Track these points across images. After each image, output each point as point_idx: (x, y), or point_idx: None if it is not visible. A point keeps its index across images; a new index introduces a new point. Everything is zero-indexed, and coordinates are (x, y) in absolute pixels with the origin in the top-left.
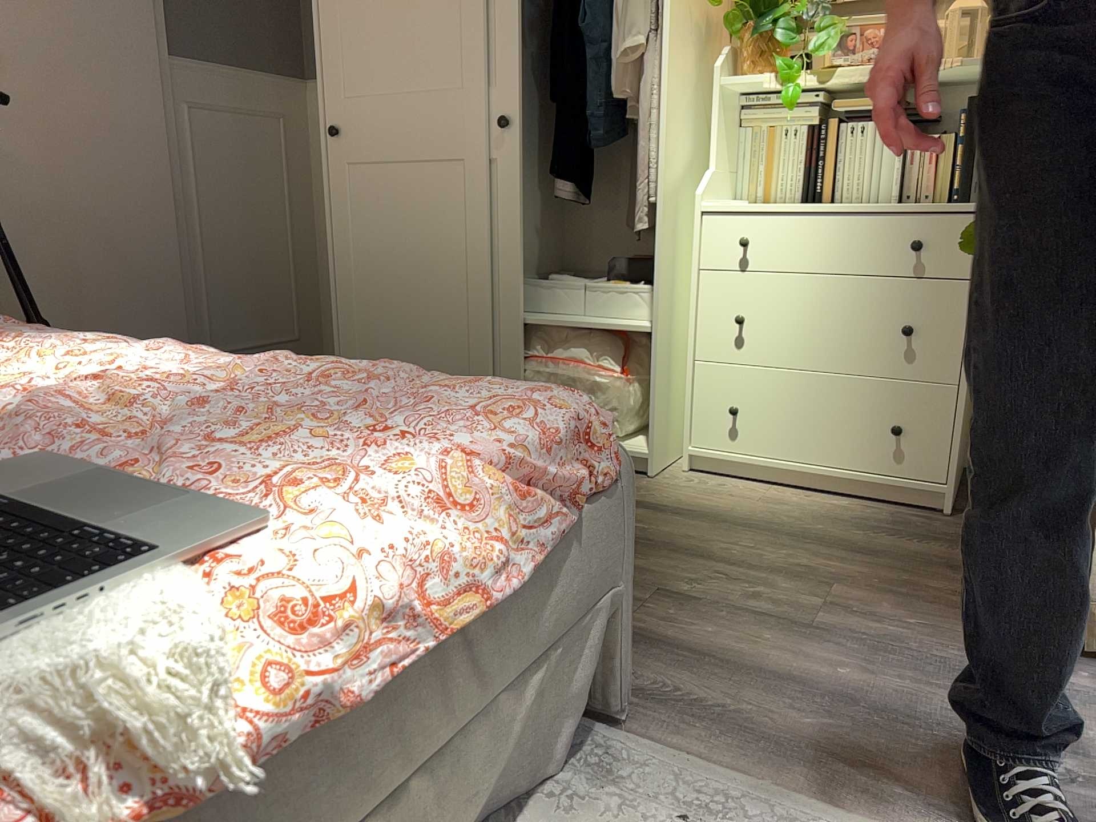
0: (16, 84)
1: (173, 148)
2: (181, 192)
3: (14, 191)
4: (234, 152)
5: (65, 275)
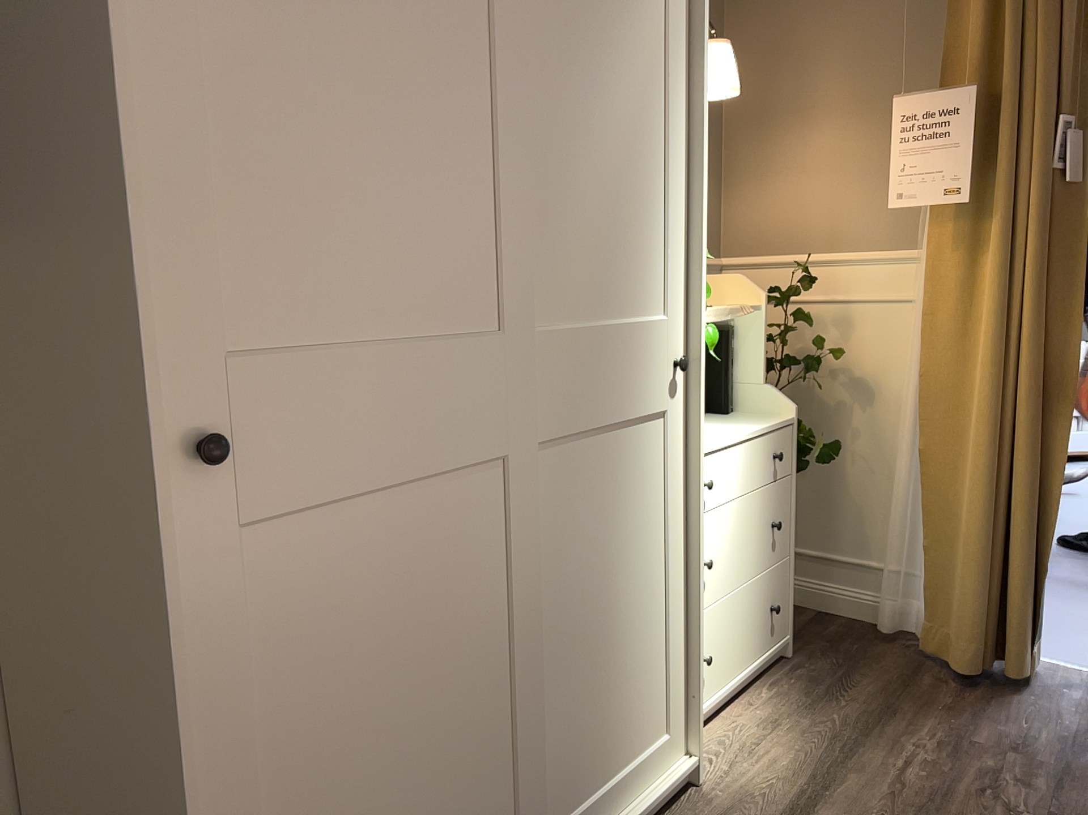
0: None
1: None
2: None
3: None
4: None
5: None
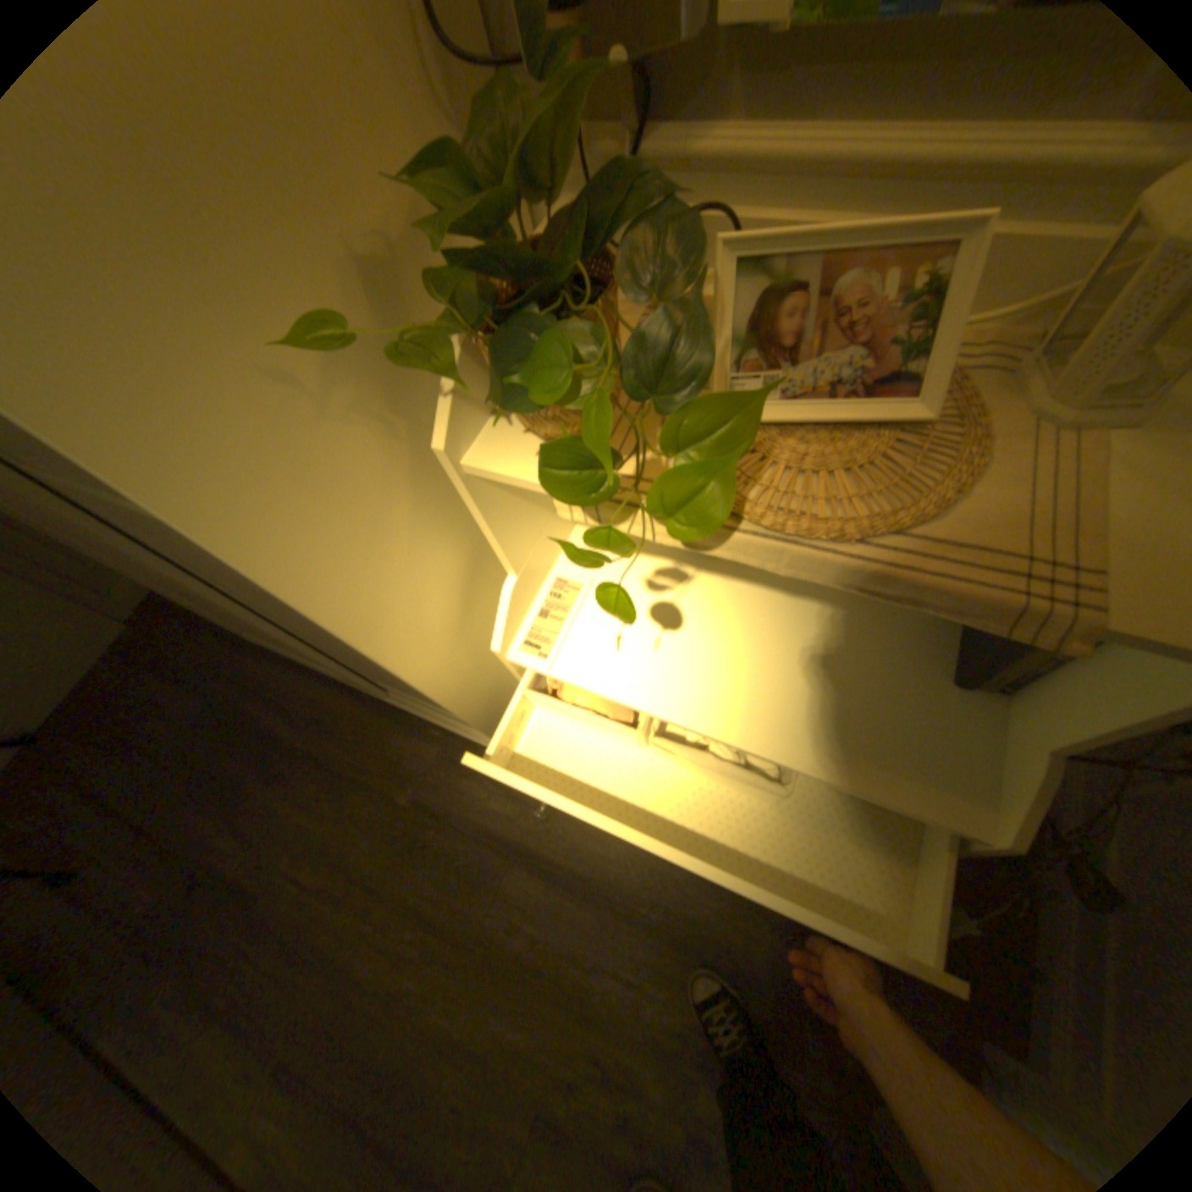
0: None
1: None
2: None
3: None
4: None
5: None
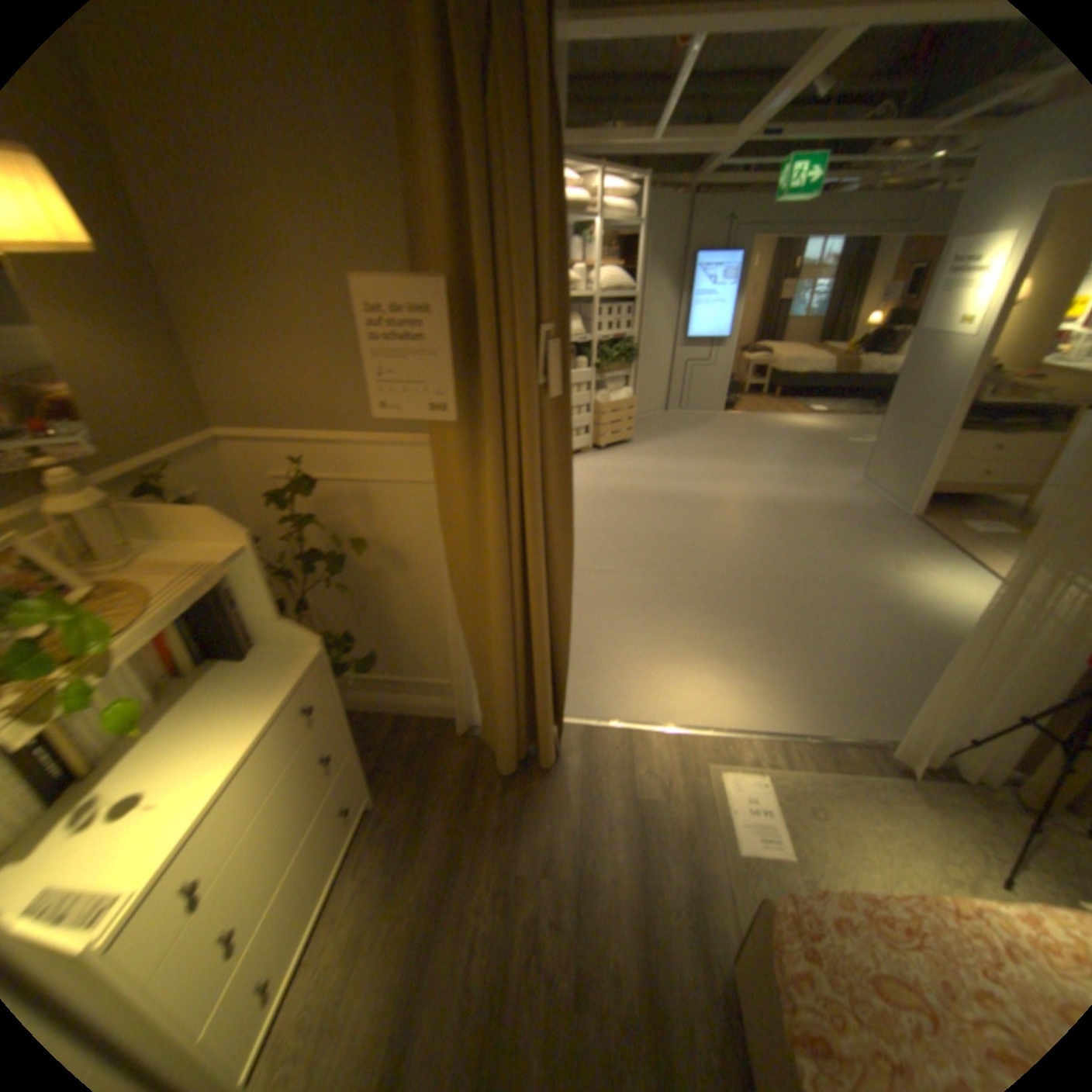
0: None
1: None
2: None
3: None
4: None
5: None
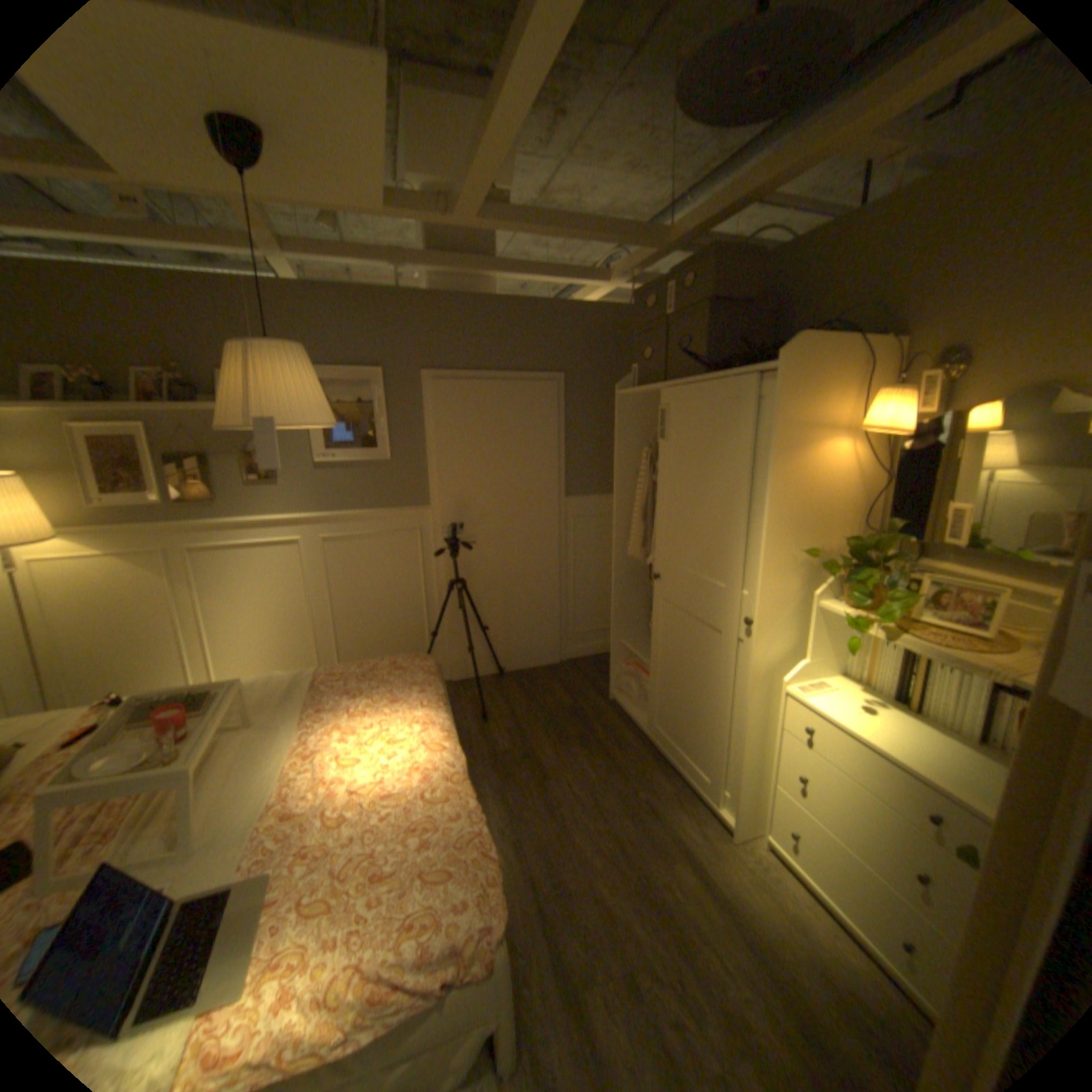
0: (489, 525)
1: (559, 540)
2: (562, 560)
3: (483, 569)
4: (594, 536)
5: (501, 602)
